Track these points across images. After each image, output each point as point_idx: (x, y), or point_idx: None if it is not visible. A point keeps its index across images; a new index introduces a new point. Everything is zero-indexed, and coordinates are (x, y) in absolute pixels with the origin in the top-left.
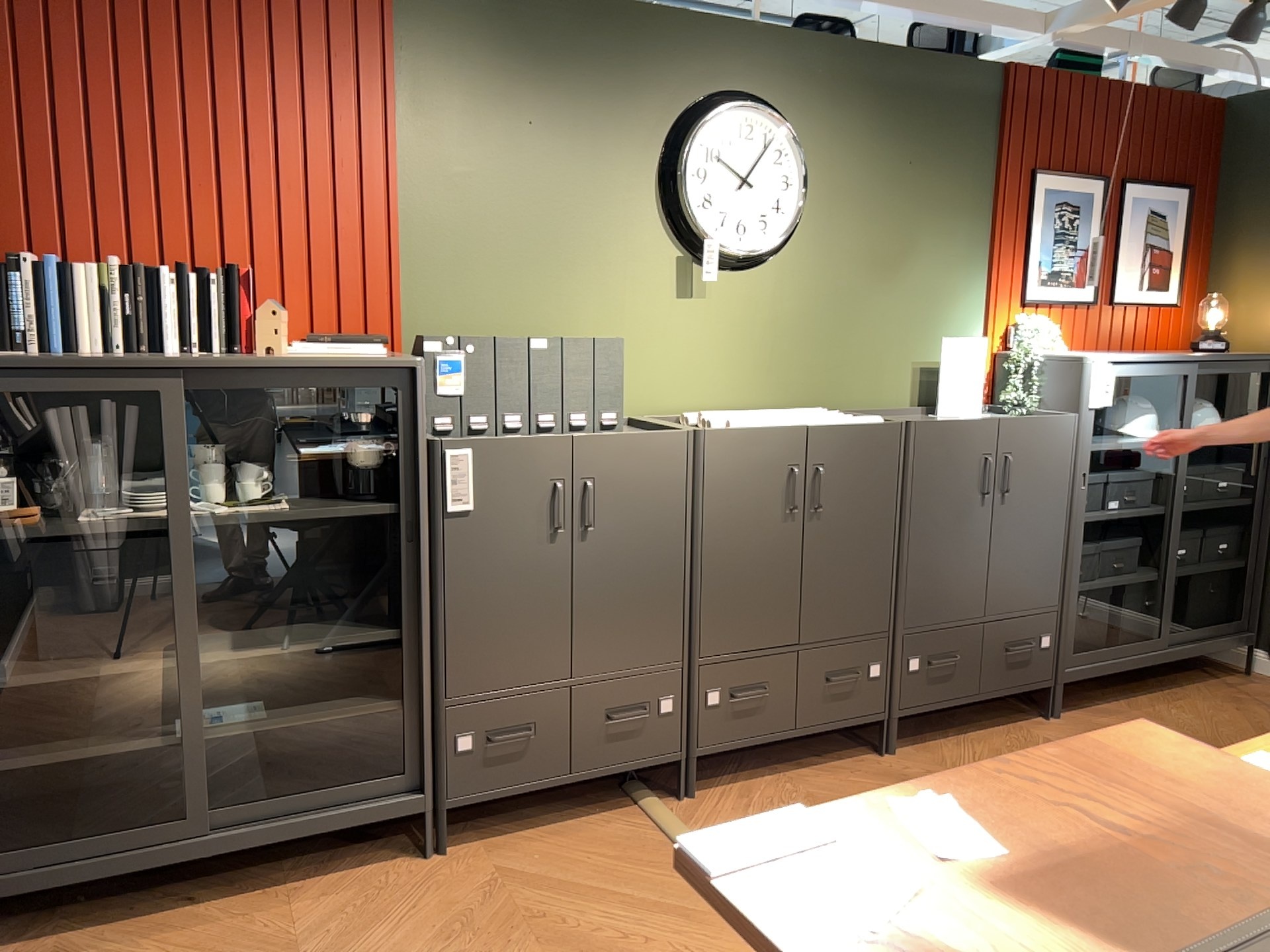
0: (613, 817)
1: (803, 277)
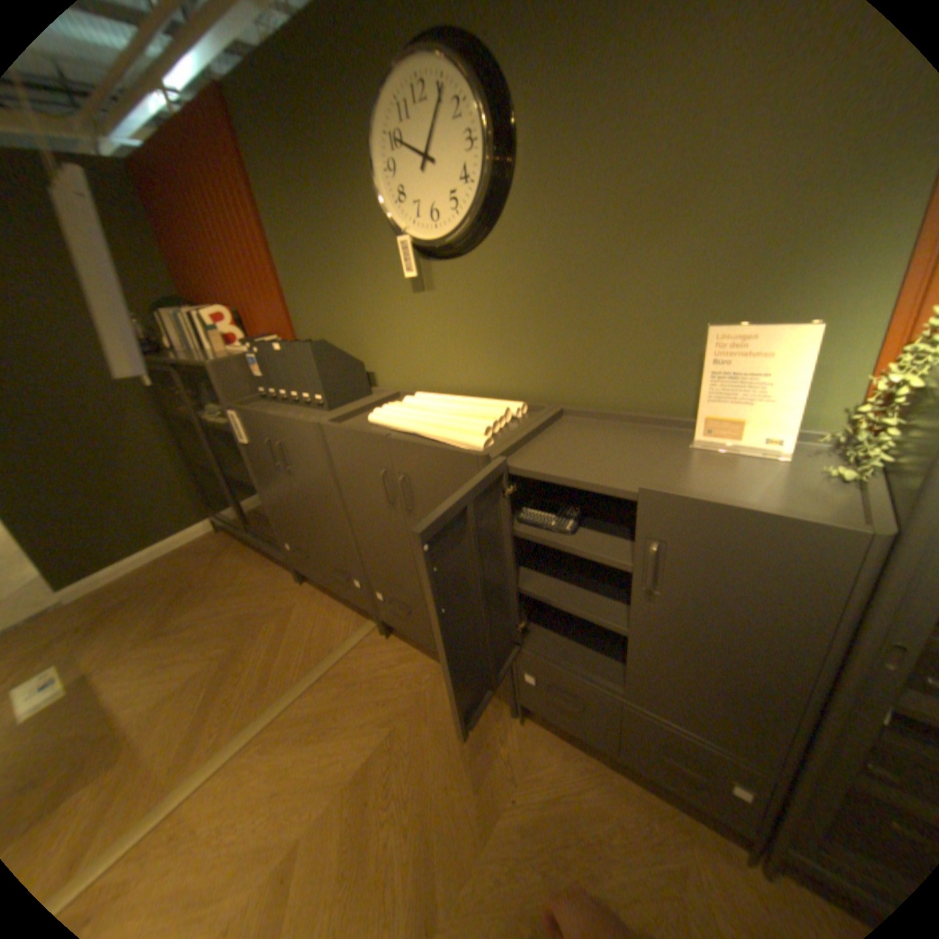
0: (352, 618)
1: (522, 253)
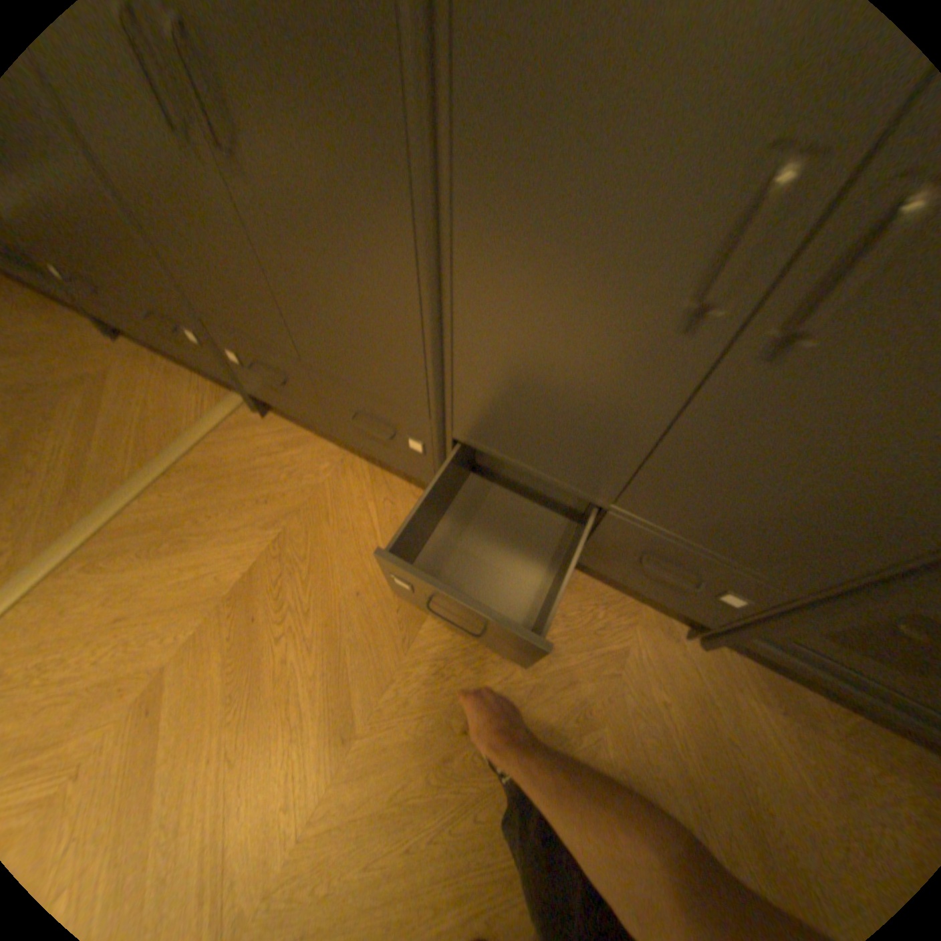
0: (207, 388)
1: None
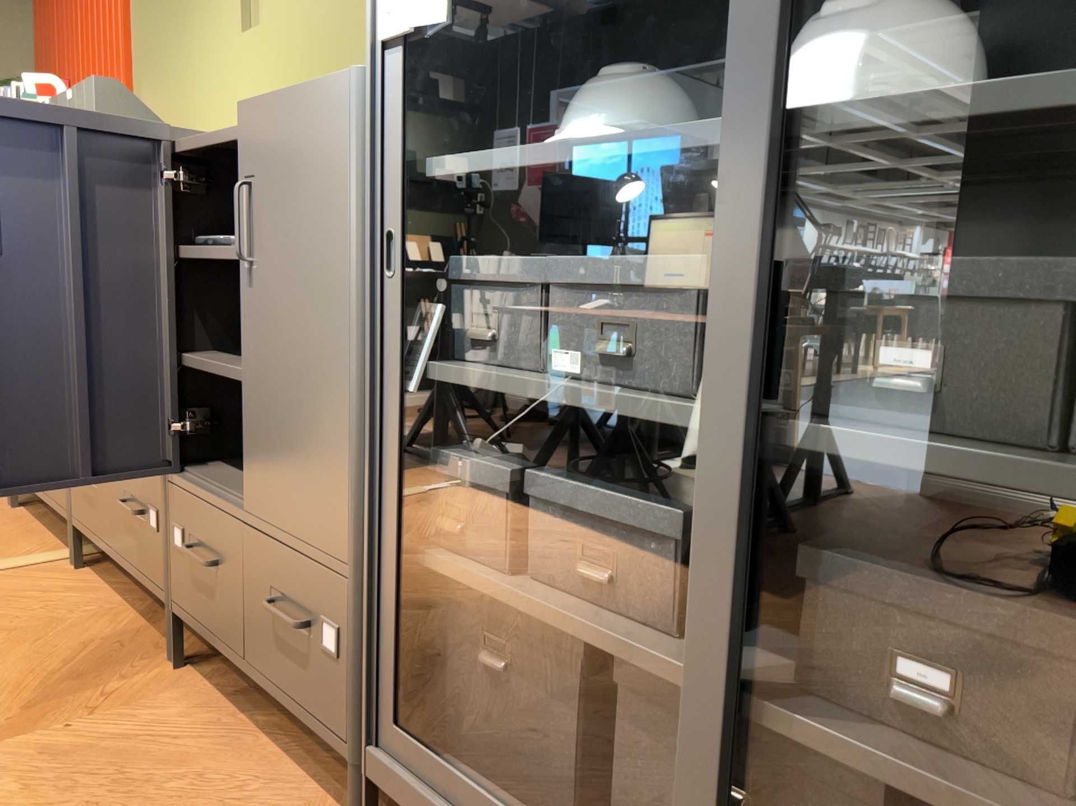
0: (51, 546)
1: None
